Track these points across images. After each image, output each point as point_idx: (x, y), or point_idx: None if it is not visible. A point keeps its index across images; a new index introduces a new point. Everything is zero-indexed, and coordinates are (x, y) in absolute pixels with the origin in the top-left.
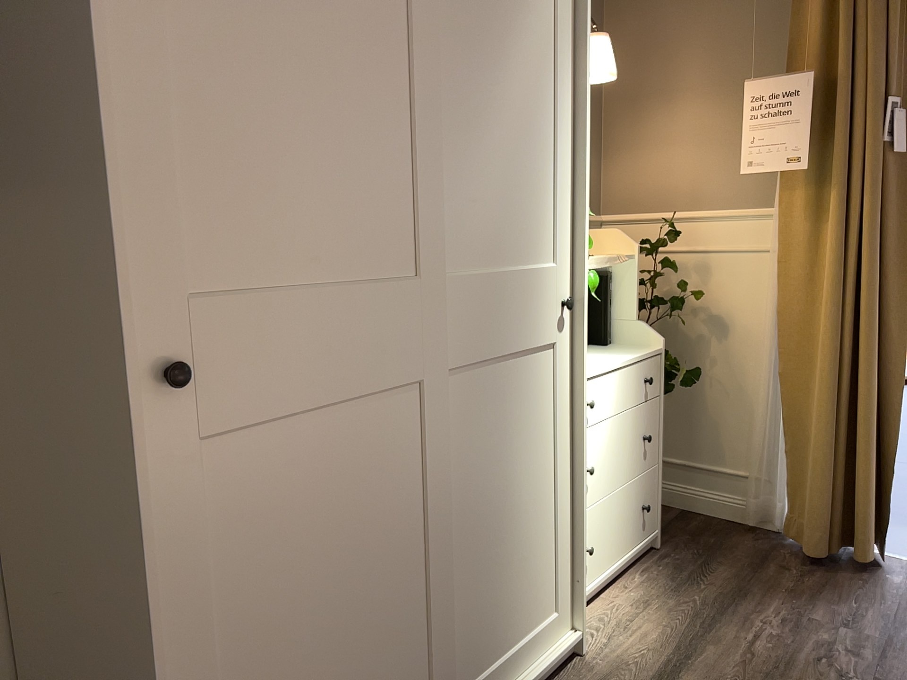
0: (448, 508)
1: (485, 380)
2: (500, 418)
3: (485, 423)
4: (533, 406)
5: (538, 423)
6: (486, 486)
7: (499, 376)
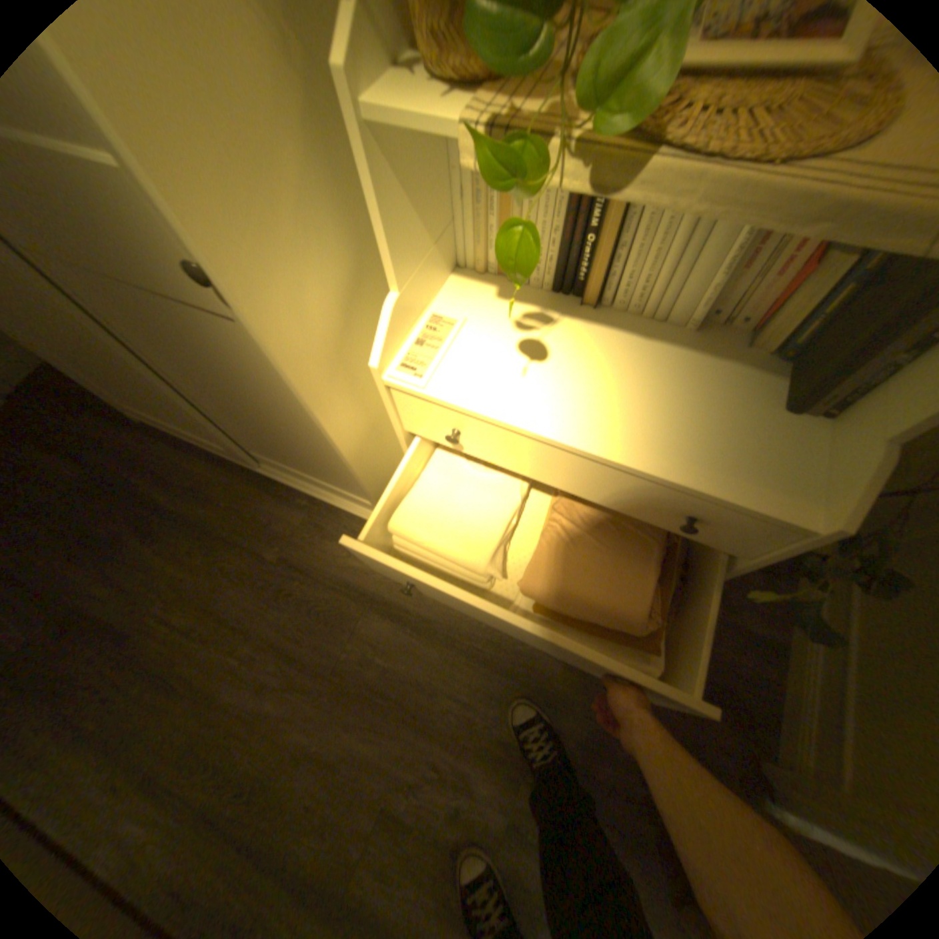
0: (151, 367)
1: (112, 291)
2: (178, 343)
3: (156, 335)
4: (241, 367)
5: (266, 388)
6: (205, 384)
7: (136, 300)
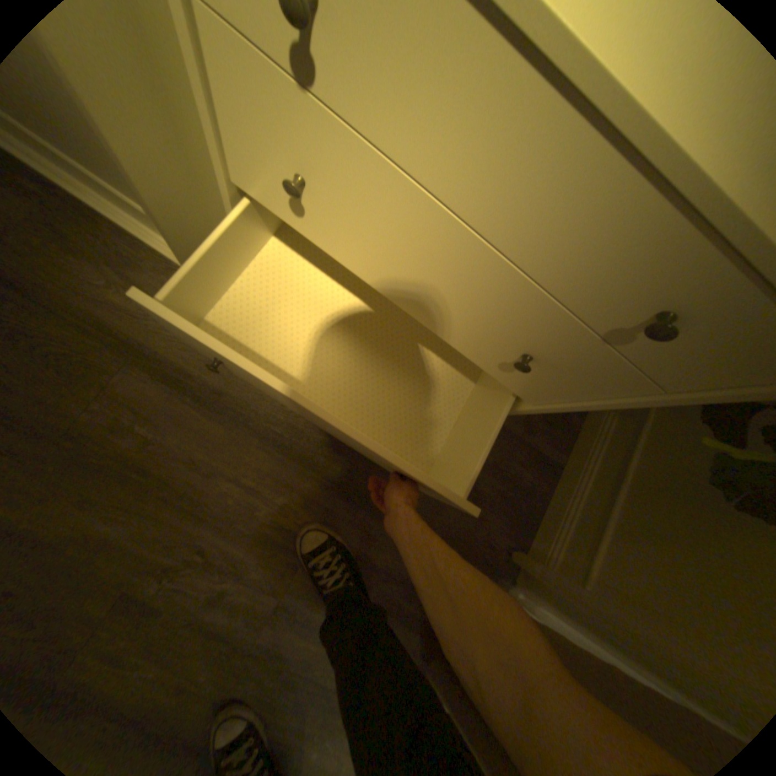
0: None
1: None
2: None
3: None
4: None
5: None
6: None
7: None
